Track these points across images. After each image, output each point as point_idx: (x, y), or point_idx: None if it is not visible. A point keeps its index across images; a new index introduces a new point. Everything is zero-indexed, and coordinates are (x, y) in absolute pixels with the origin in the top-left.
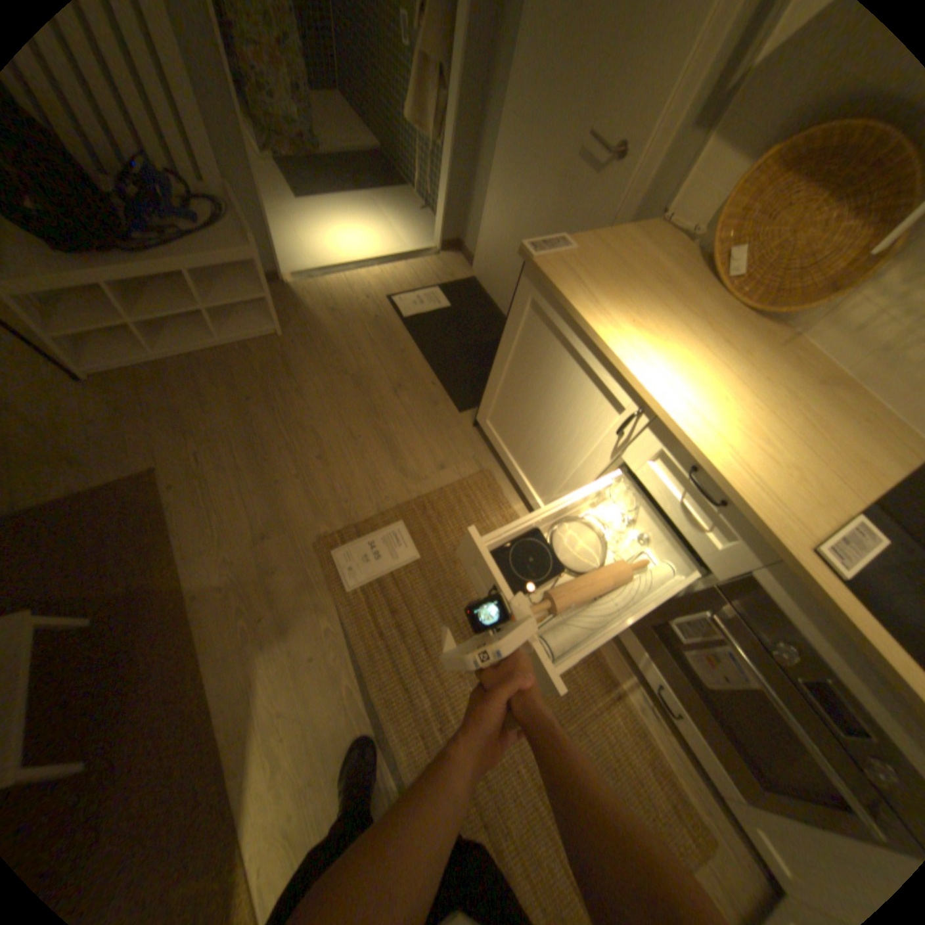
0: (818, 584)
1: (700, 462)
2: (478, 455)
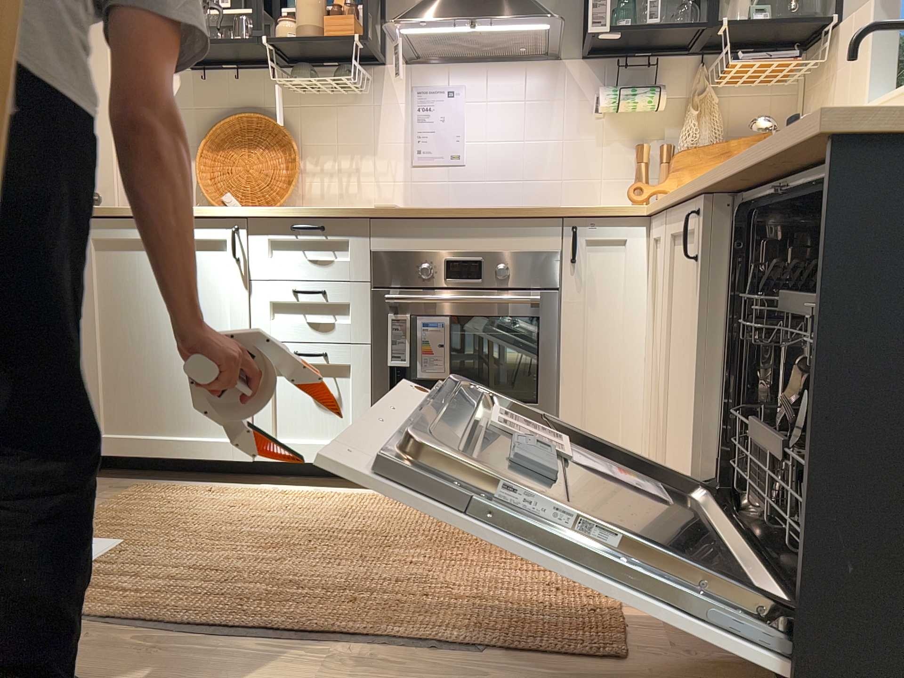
0: (384, 209)
1: (289, 217)
2: (114, 486)
